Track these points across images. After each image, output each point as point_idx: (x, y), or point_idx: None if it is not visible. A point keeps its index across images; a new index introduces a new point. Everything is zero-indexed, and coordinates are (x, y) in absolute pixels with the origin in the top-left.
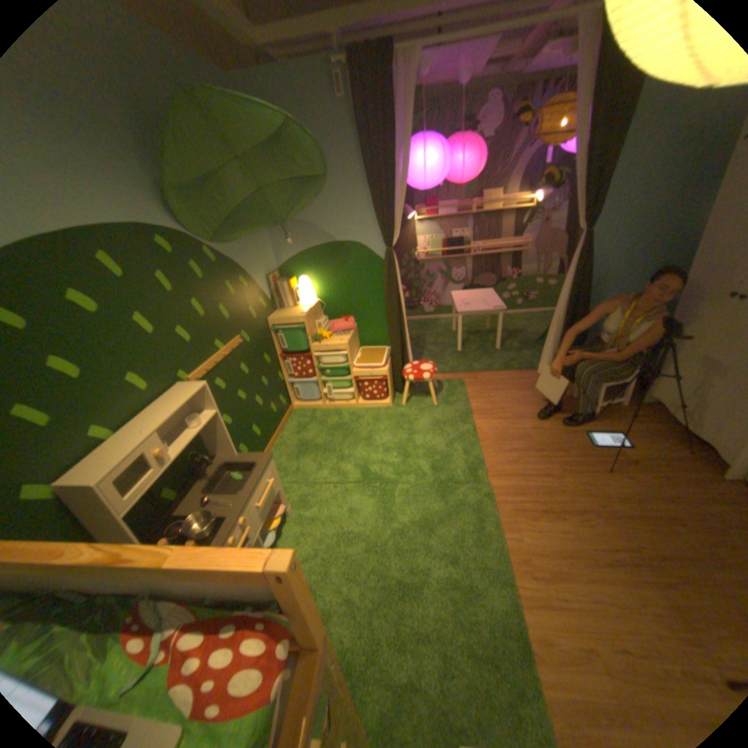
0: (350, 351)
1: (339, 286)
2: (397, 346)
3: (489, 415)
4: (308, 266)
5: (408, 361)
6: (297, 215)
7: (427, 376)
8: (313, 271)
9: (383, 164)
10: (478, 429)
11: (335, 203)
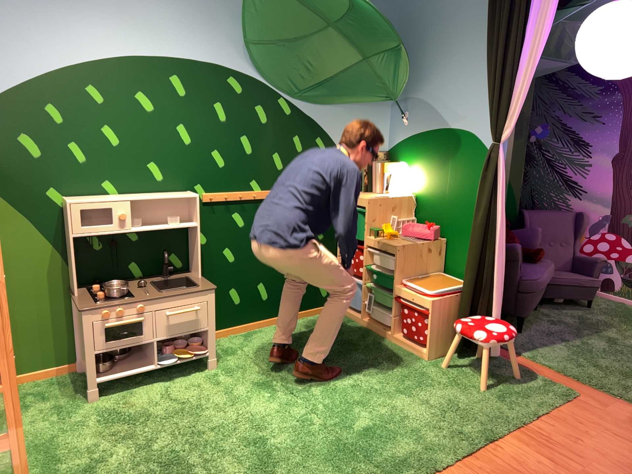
0: (404, 259)
1: (441, 184)
2: (471, 280)
3: (545, 447)
4: (416, 151)
5: (490, 314)
6: (421, 92)
7: (482, 336)
8: (419, 159)
9: (509, 35)
10: (499, 447)
11: (459, 81)
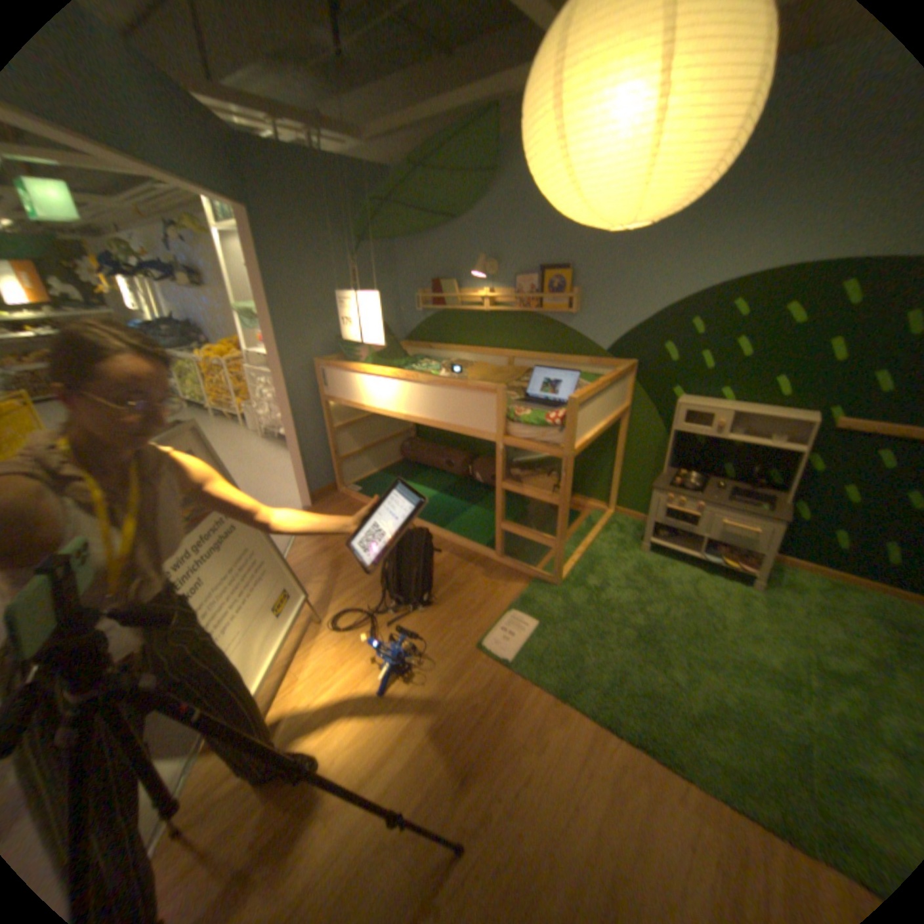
0: None
1: None
2: None
3: None
4: None
5: None
6: None
7: None
8: None
9: None
10: None
11: None
